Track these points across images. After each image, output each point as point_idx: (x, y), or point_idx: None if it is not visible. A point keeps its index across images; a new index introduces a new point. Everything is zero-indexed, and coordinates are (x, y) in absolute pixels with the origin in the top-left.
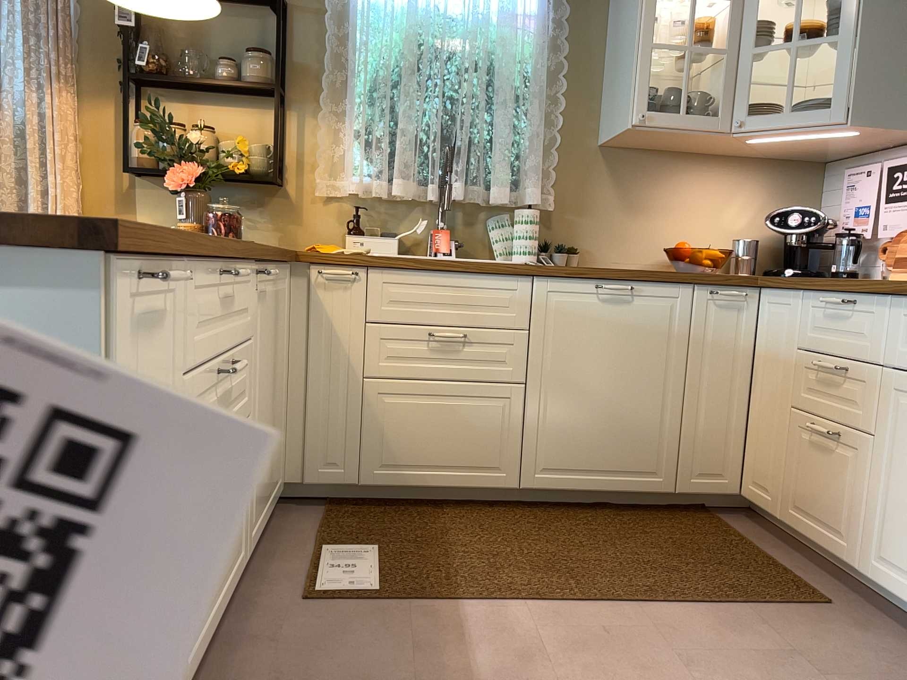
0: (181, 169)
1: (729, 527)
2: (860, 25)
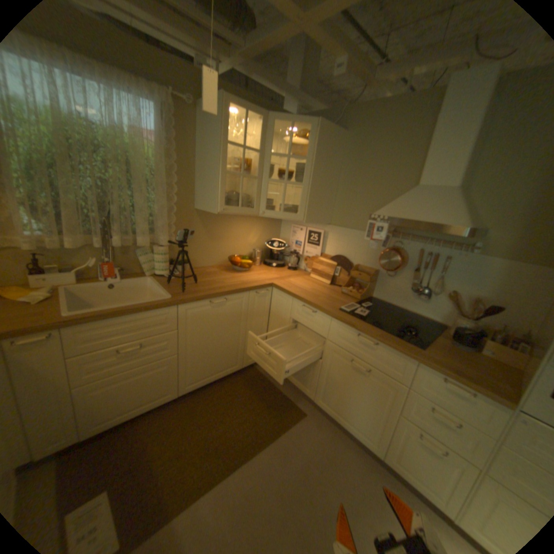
0: None
1: (262, 376)
2: (310, 182)
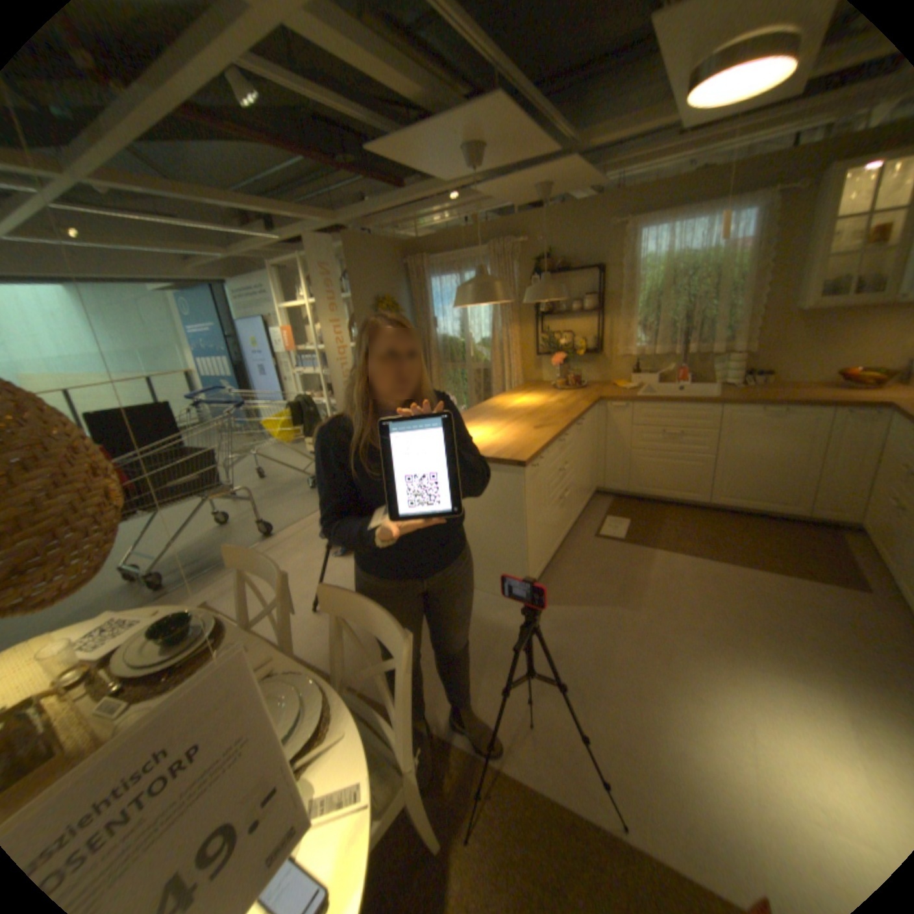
0: (555, 356)
1: (843, 541)
2: None
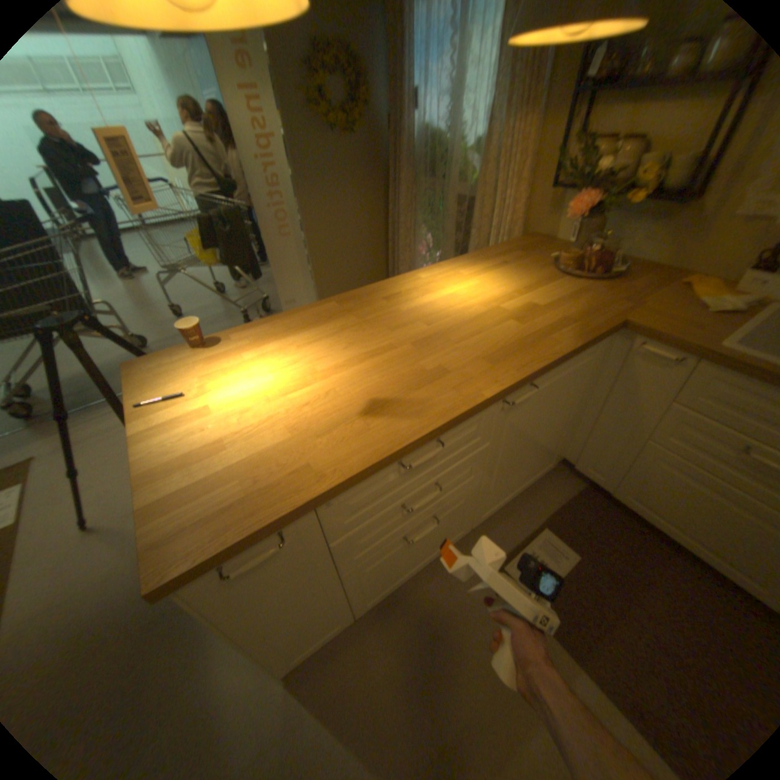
0: (583, 194)
1: None
2: None
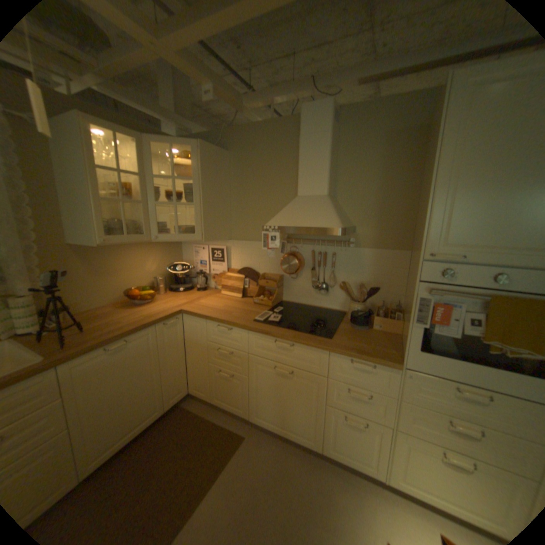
0: None
1: (189, 413)
2: (201, 201)
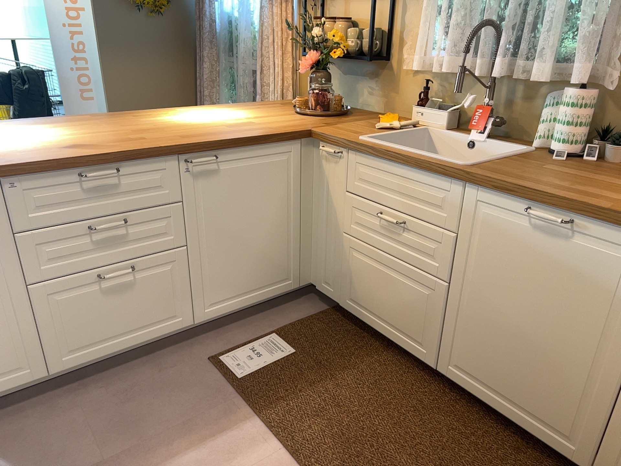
0: (308, 57)
1: None
2: None
